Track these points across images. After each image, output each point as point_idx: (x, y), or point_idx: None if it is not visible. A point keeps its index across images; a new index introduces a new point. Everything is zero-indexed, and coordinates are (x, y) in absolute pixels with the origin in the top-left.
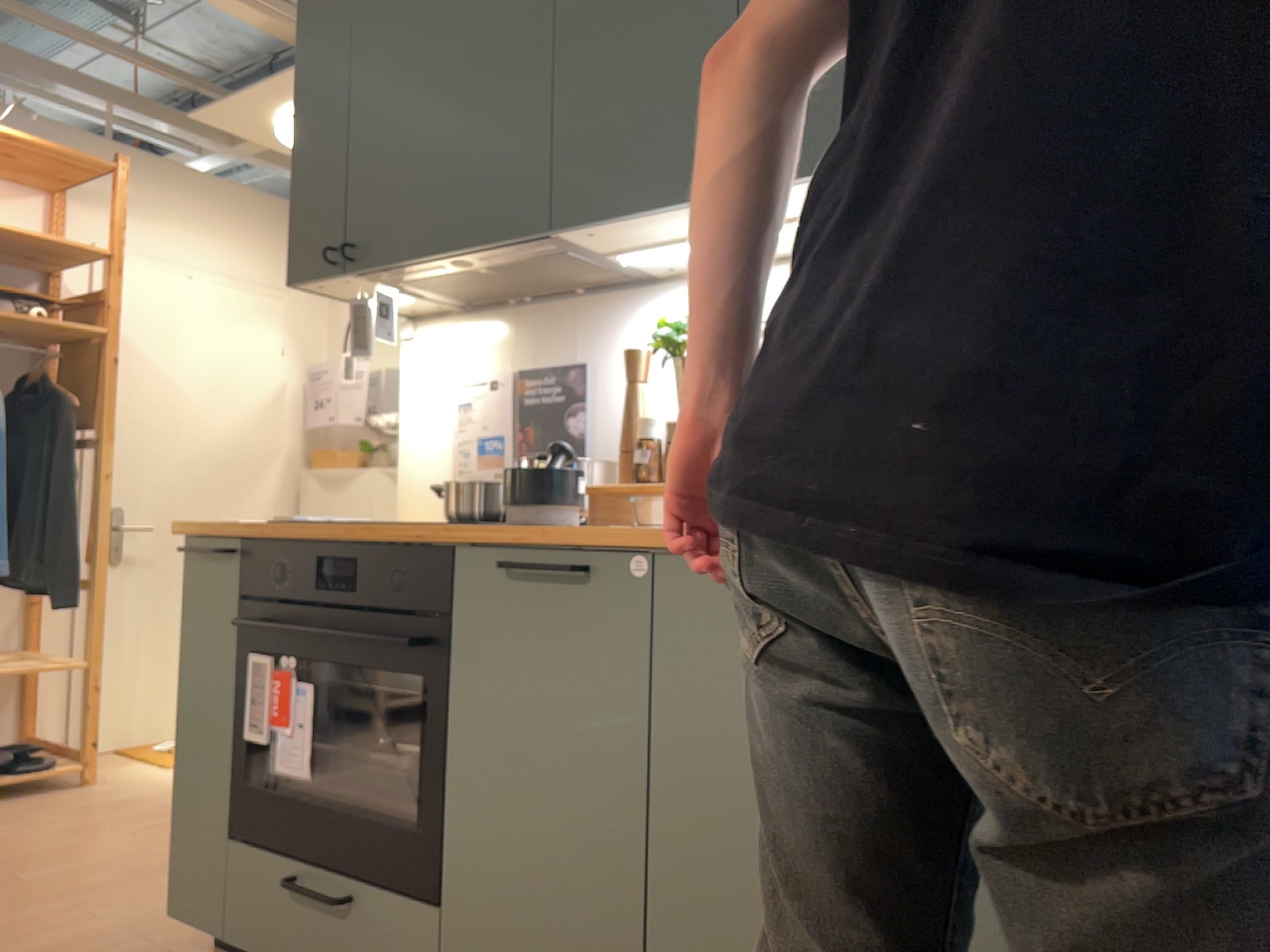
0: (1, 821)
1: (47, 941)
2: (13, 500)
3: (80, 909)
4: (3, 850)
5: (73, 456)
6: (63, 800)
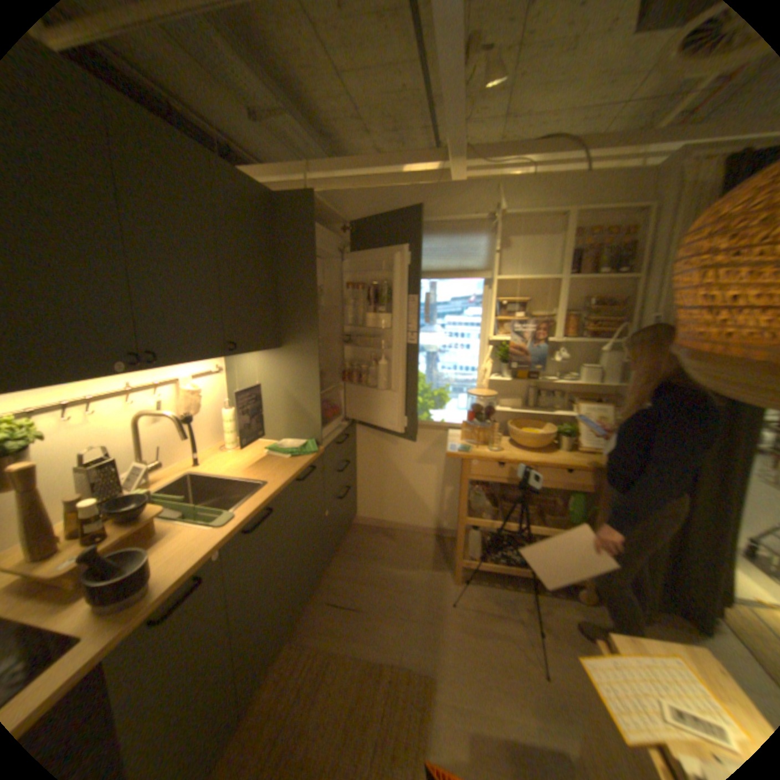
0: None
1: None
2: None
3: None
4: None
5: None
6: None
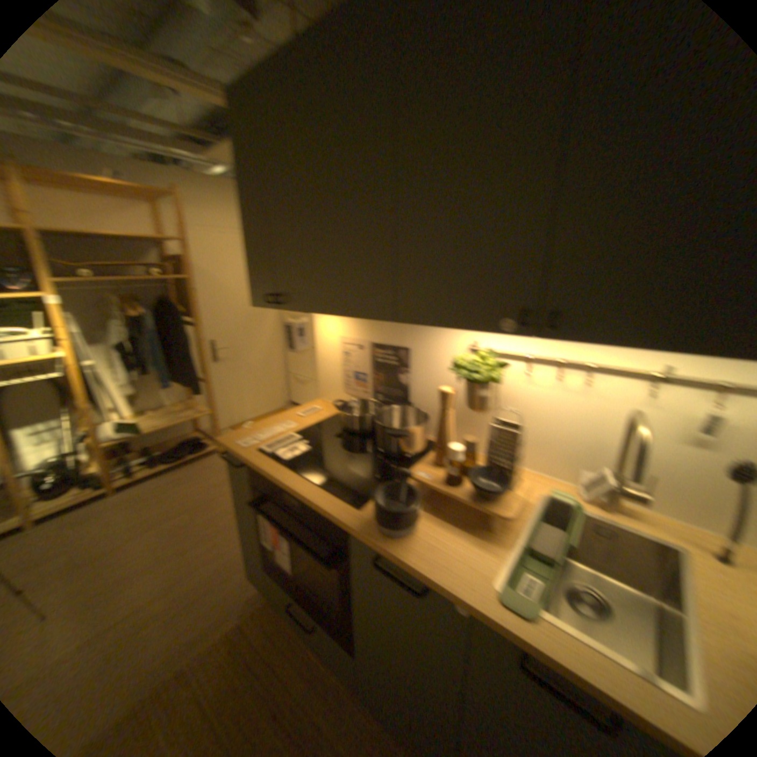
0: (189, 479)
1: (204, 570)
2: (165, 349)
3: (216, 546)
4: (189, 500)
5: (182, 335)
6: (210, 463)
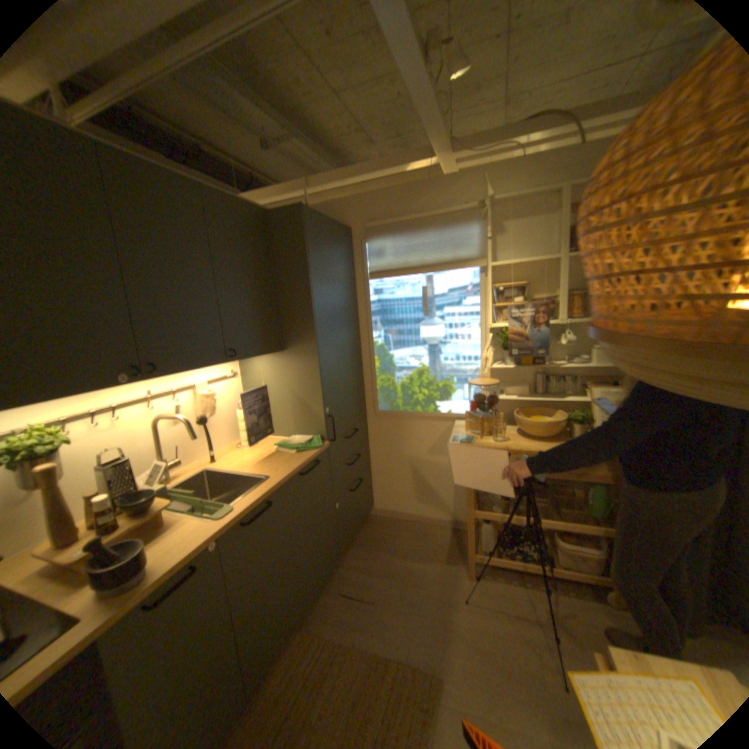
0: None
1: None
2: None
3: None
4: None
5: None
6: None
